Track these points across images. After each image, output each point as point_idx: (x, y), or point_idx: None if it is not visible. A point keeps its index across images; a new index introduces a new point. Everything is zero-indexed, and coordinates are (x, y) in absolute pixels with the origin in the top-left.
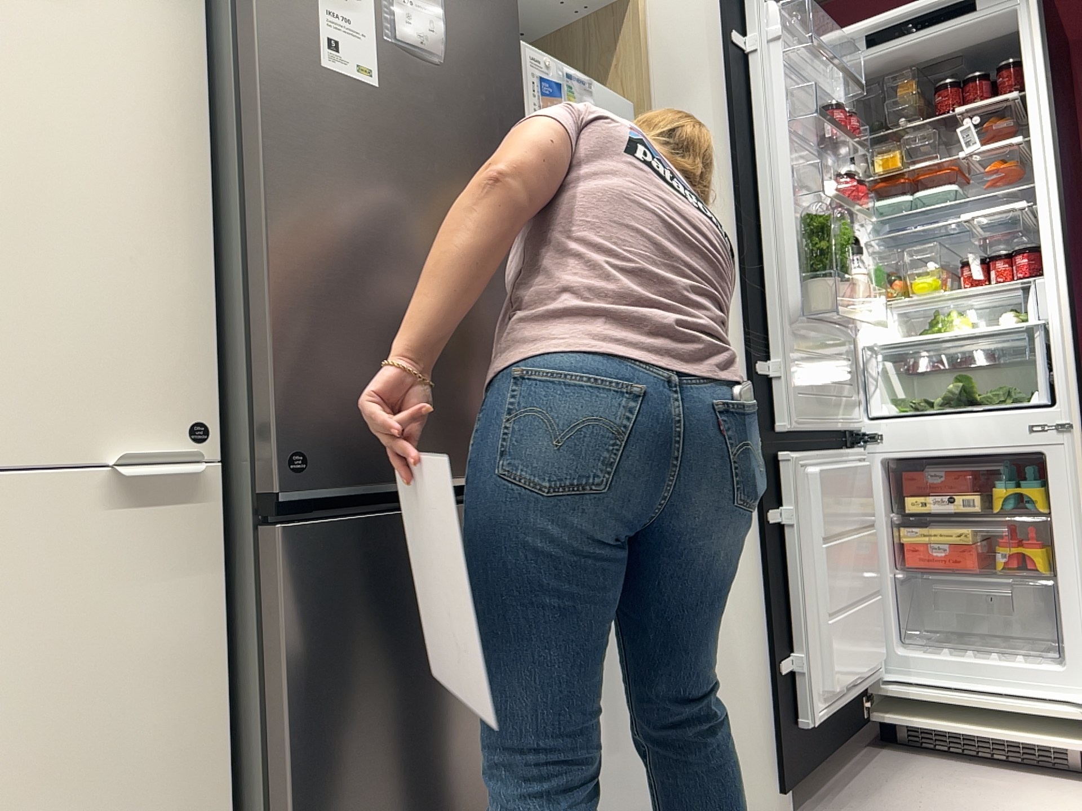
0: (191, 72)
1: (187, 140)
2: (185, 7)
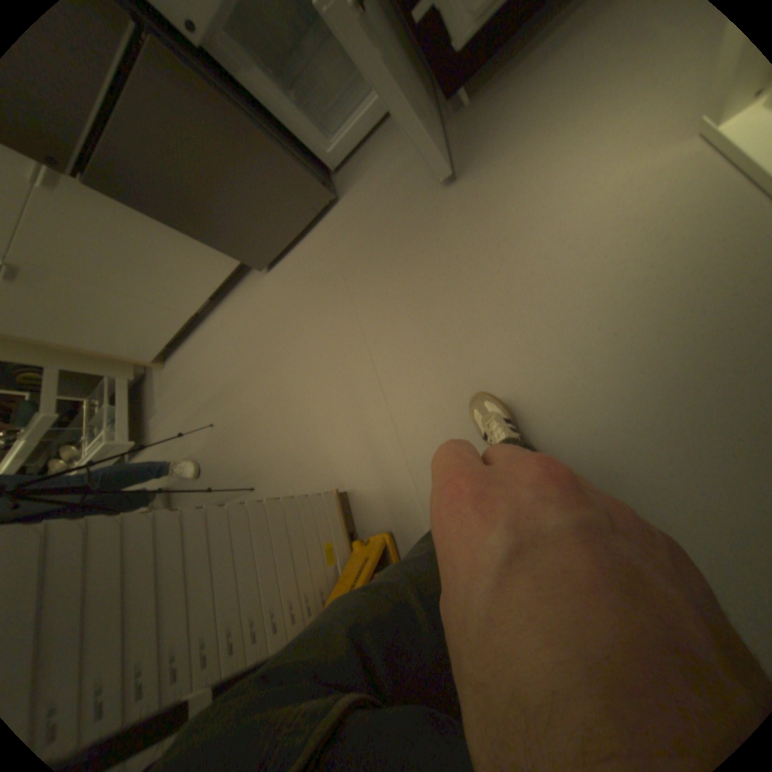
0: None
1: None
2: None
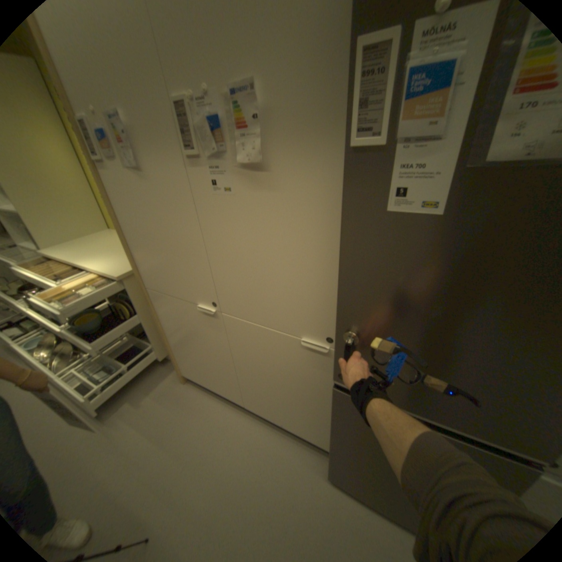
0: (338, 202)
1: (335, 236)
2: (338, 164)
